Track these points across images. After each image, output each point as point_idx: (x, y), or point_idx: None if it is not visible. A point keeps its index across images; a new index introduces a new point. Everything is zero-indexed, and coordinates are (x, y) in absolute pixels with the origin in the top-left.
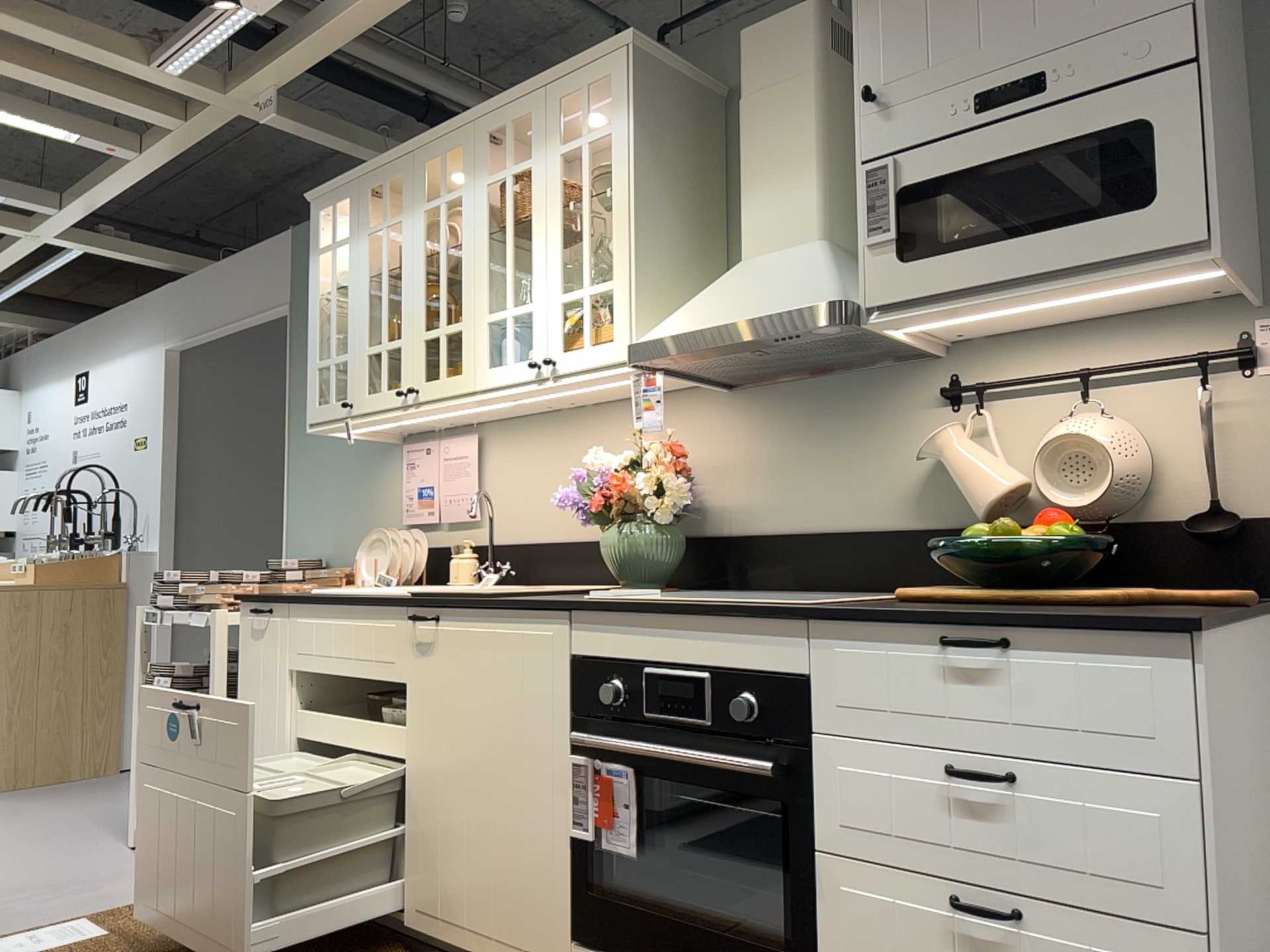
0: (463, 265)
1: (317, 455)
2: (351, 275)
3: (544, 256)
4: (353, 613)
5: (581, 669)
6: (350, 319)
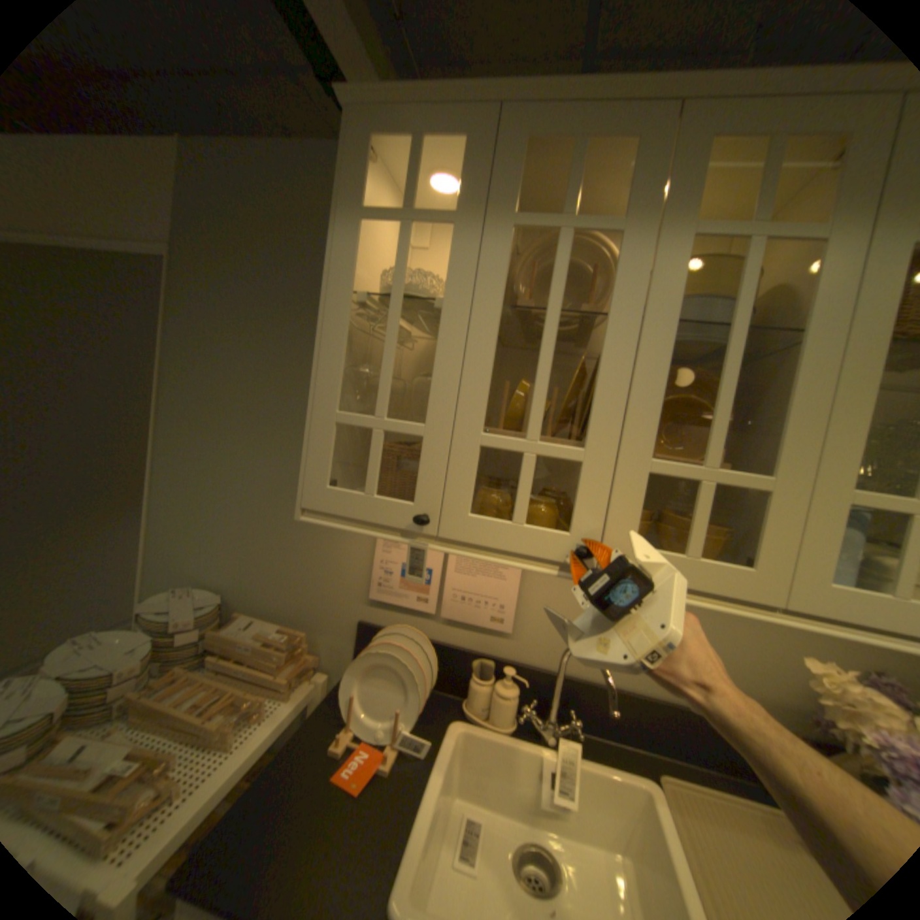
0: (805, 374)
1: (210, 461)
2: (449, 283)
3: None
4: None
5: None
6: (439, 363)
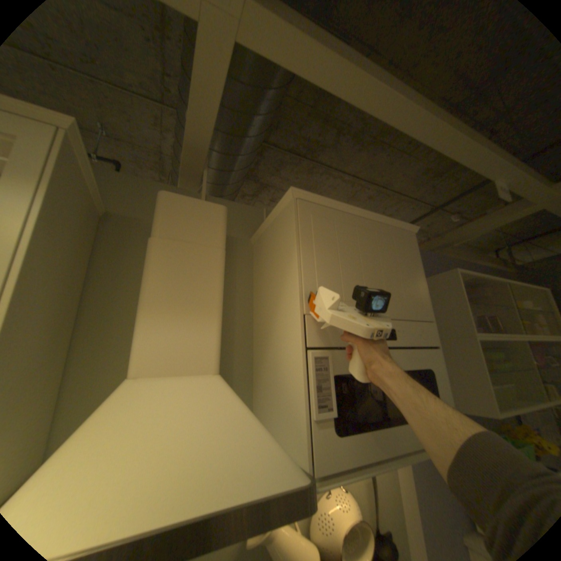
0: None
1: None
2: None
3: None
4: None
5: None
6: None
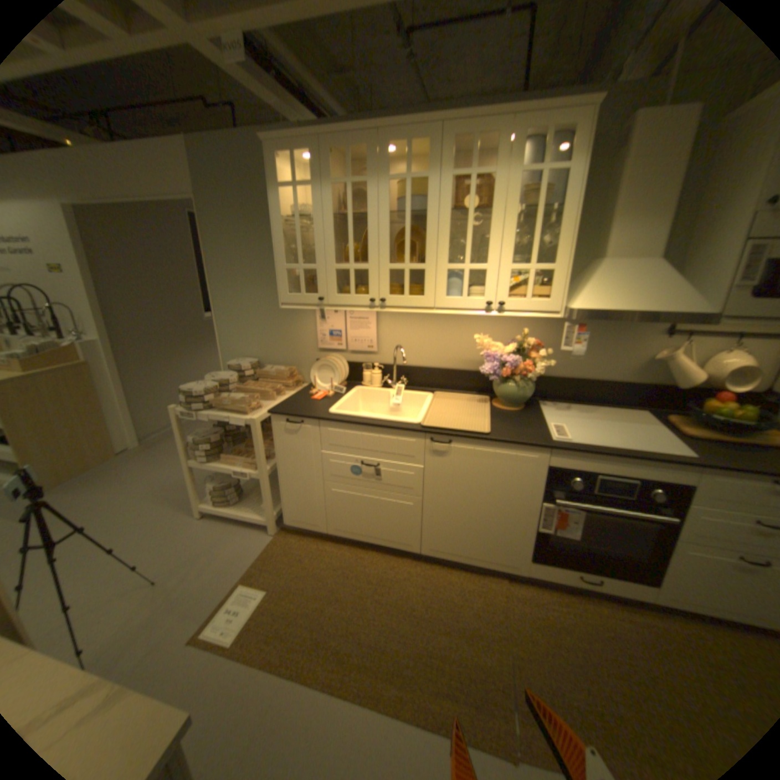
0: (427, 228)
1: (237, 300)
2: (313, 210)
3: (501, 238)
4: (379, 431)
5: (556, 472)
6: (315, 242)
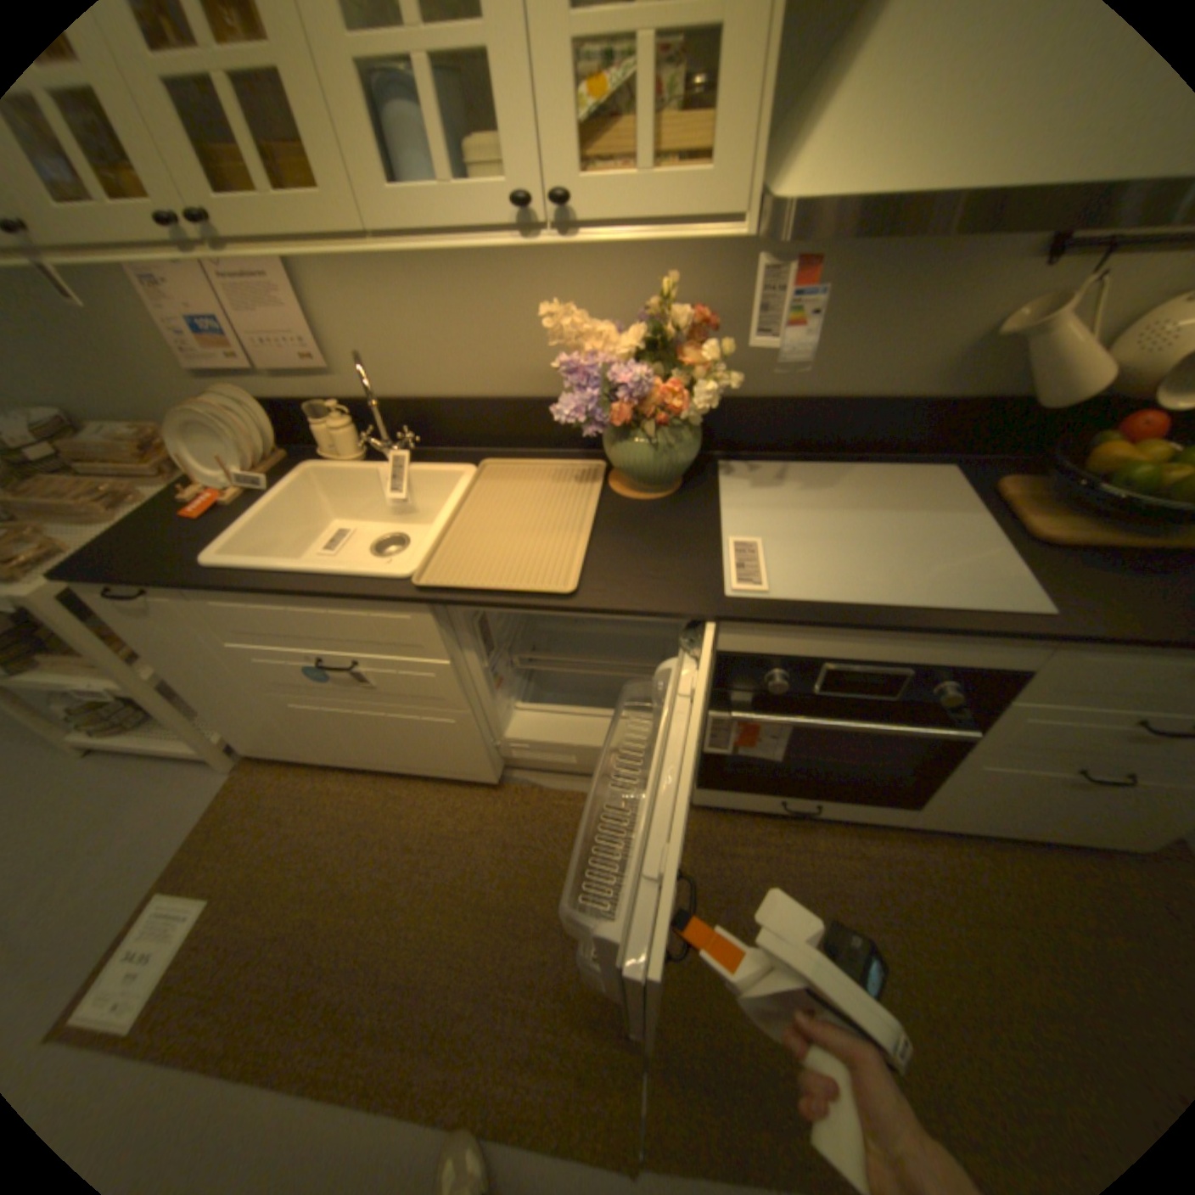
0: None
1: None
2: None
3: None
4: (321, 603)
5: (732, 660)
6: None
